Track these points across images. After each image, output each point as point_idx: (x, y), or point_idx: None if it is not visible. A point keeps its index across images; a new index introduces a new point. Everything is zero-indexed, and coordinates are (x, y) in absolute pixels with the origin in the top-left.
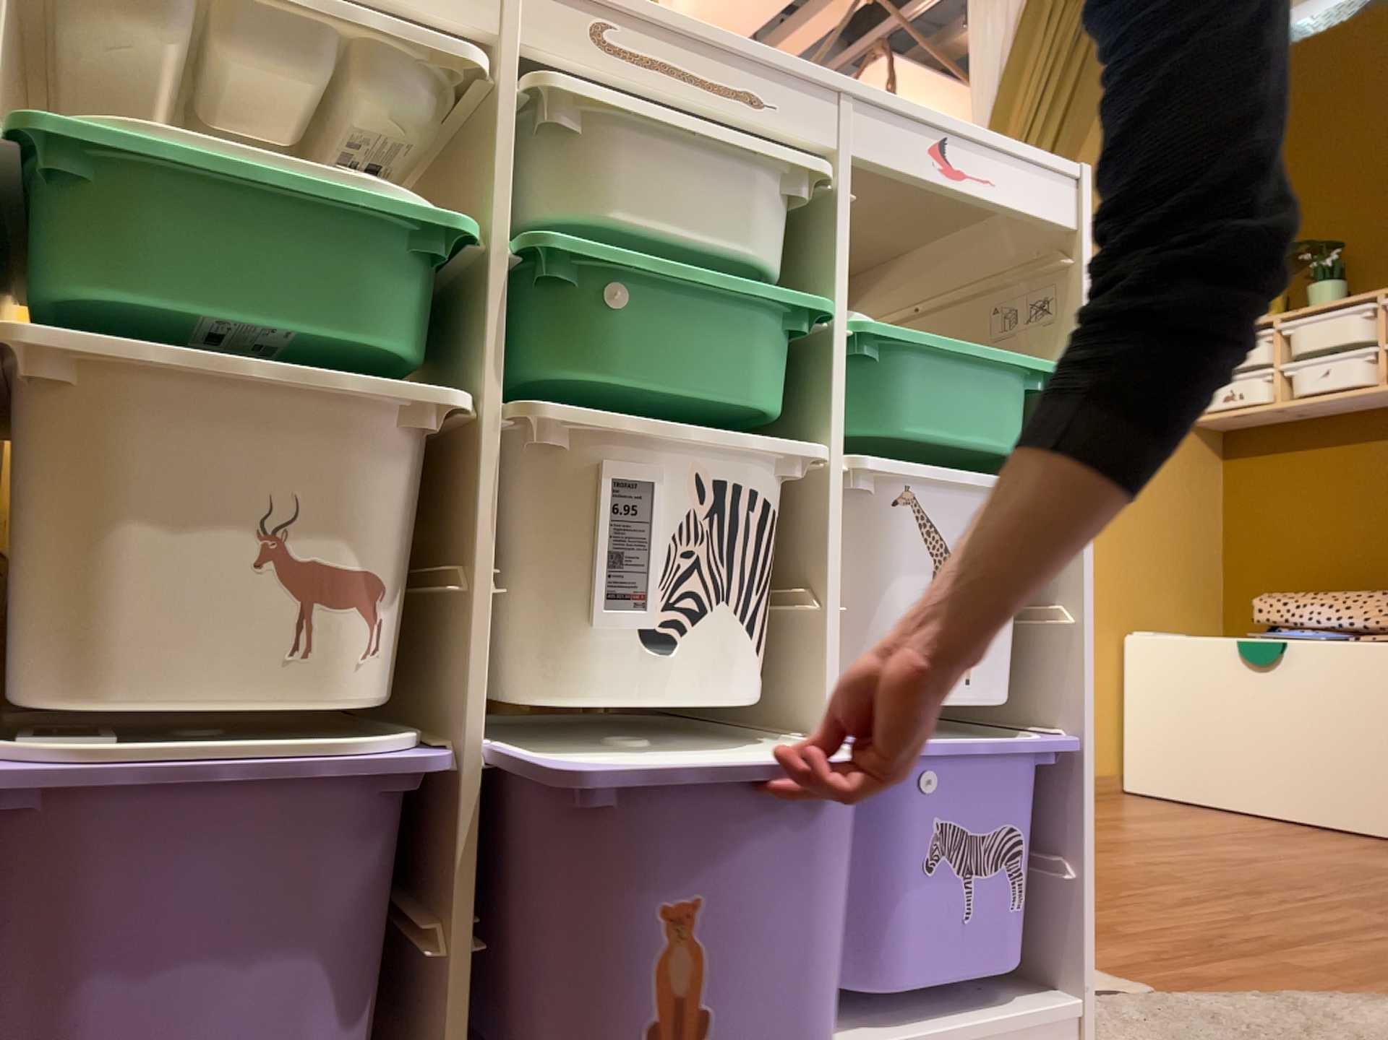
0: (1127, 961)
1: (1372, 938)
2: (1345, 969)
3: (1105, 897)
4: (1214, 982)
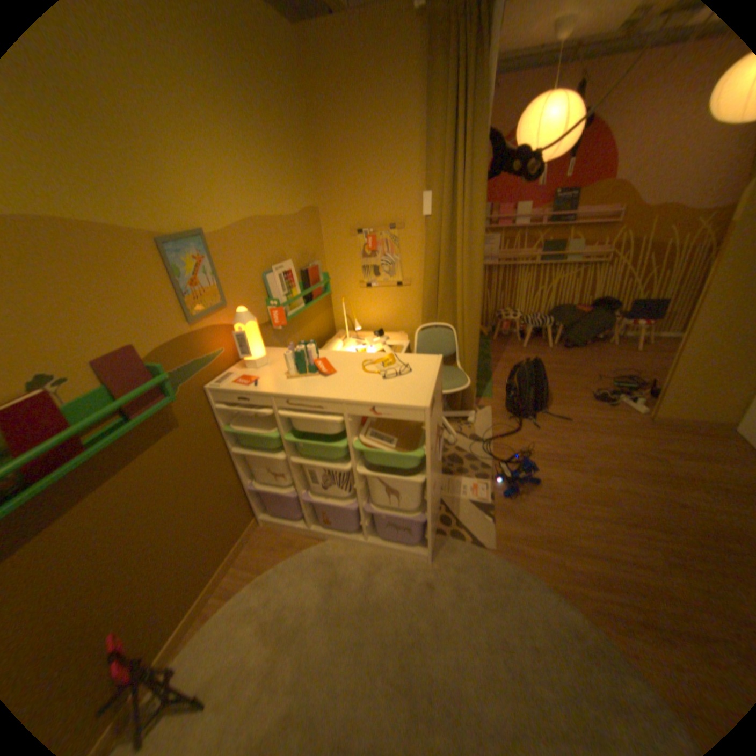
0: (509, 541)
1: (625, 578)
2: (577, 582)
3: (562, 510)
4: (518, 562)
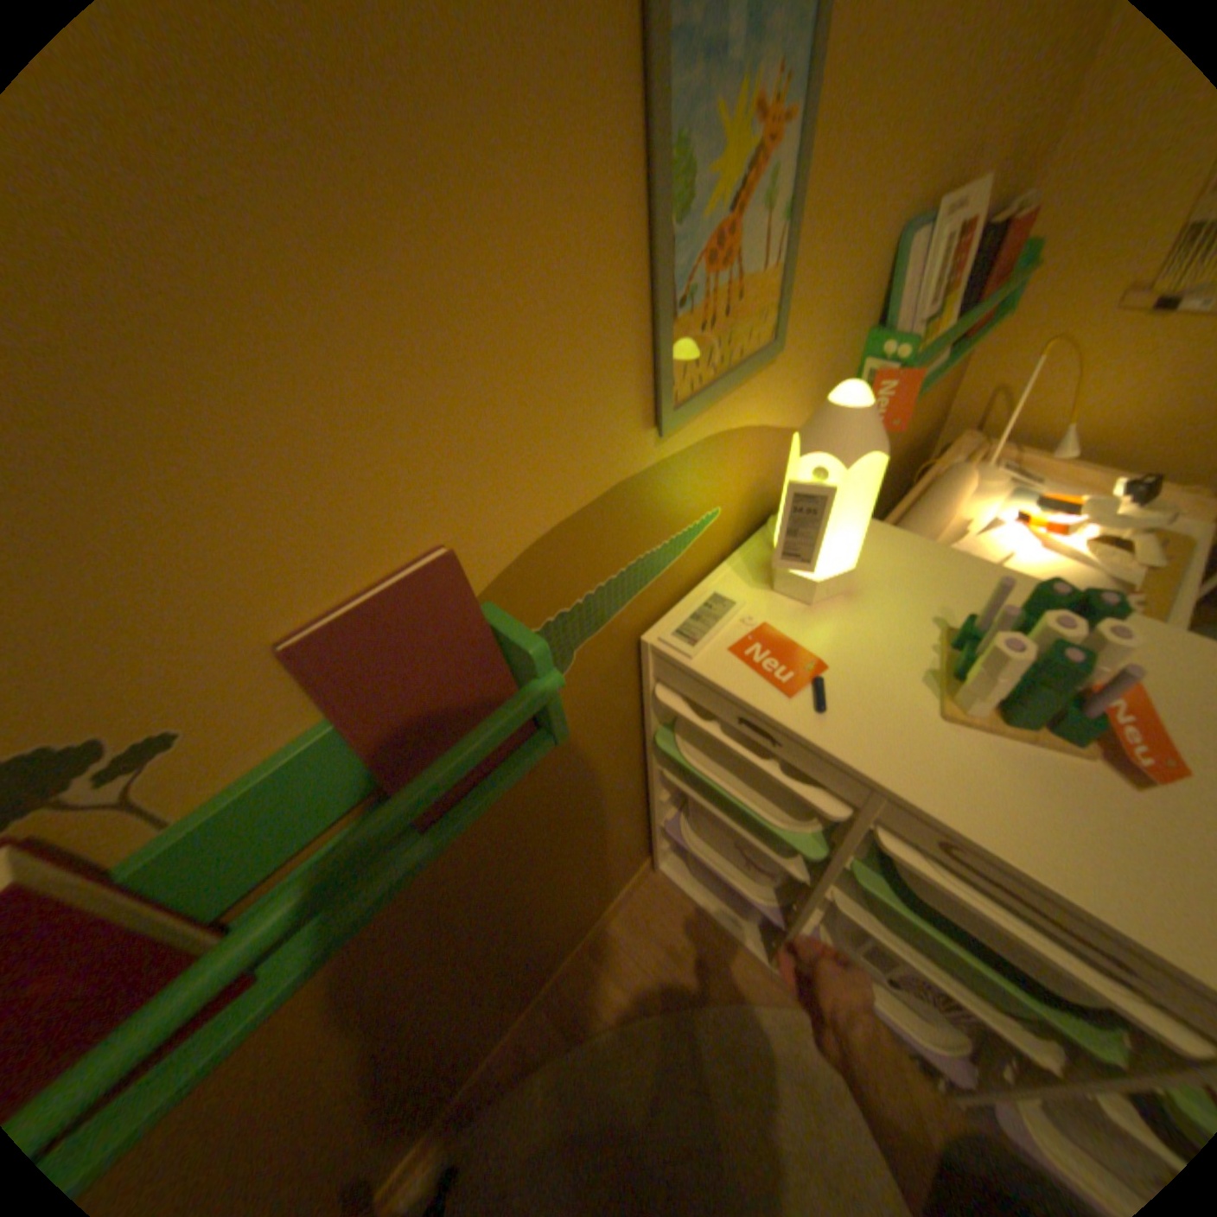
0: None
1: None
2: None
3: None
4: None
